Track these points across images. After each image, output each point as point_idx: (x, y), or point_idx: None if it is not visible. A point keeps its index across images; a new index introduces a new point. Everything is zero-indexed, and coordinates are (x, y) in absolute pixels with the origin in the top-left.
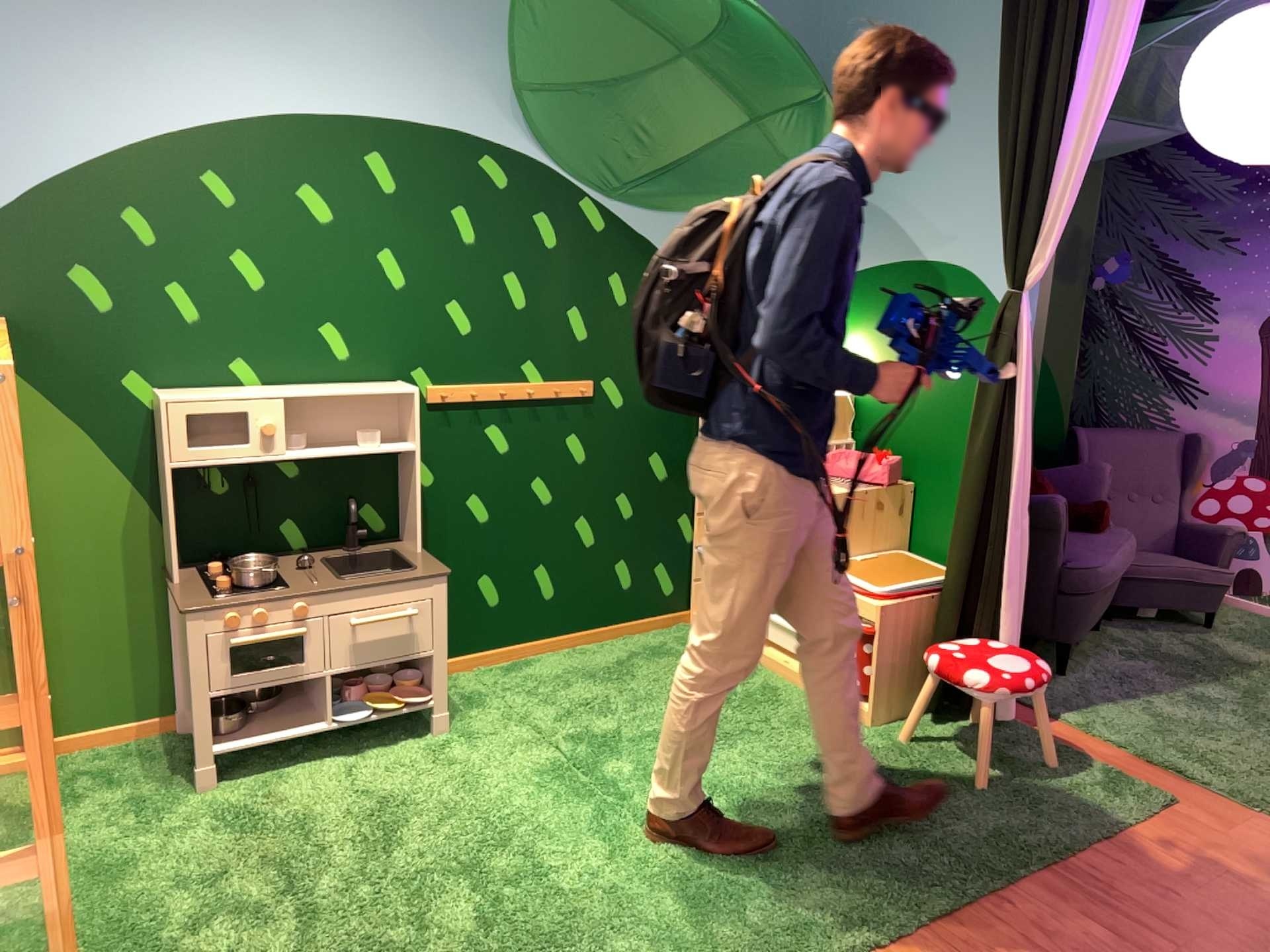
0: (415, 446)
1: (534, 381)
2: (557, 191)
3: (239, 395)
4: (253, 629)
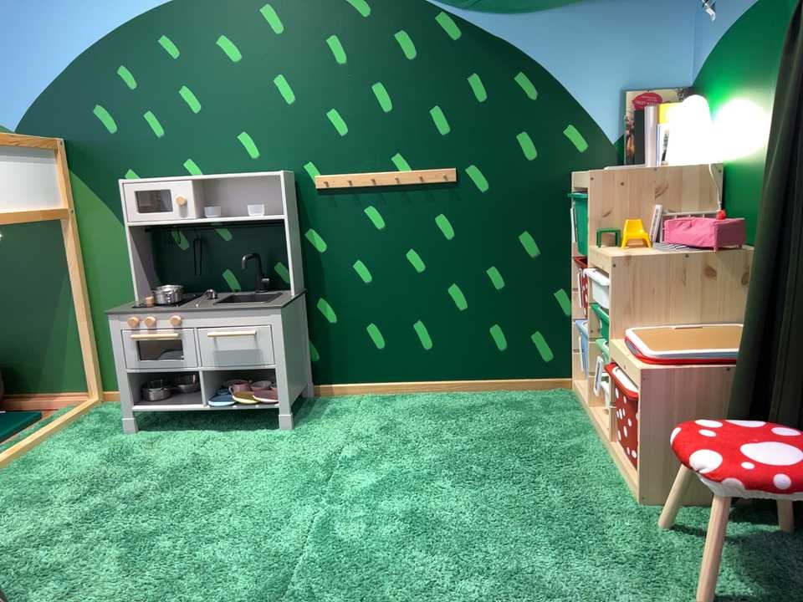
0: (281, 214)
1: (401, 168)
2: (412, 6)
3: (166, 178)
4: (142, 332)
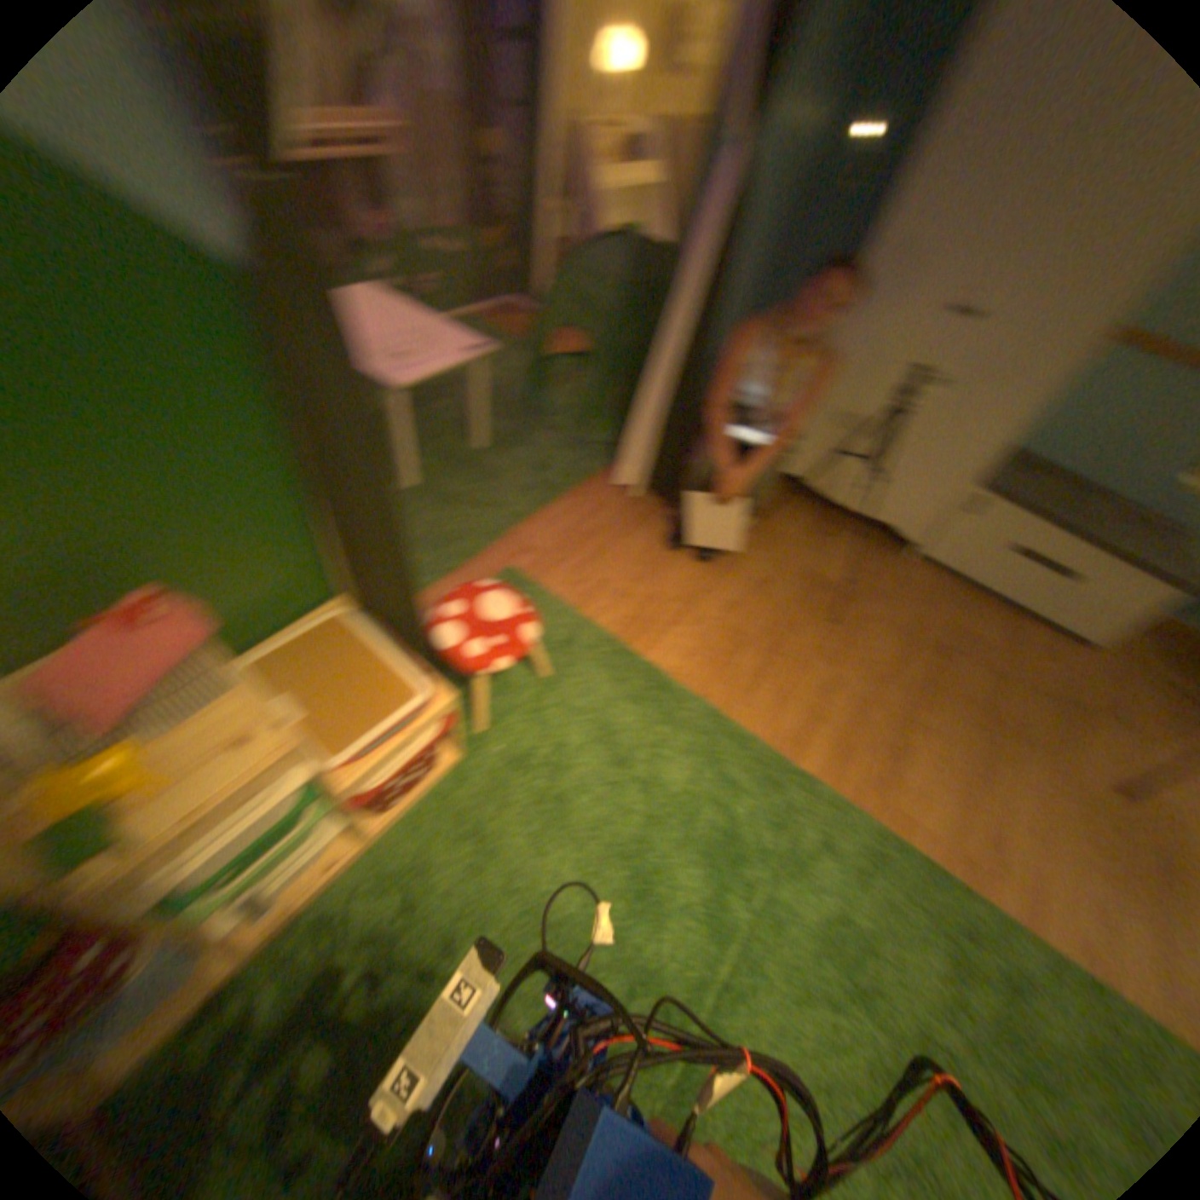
0: None
1: None
2: None
3: None
4: None
